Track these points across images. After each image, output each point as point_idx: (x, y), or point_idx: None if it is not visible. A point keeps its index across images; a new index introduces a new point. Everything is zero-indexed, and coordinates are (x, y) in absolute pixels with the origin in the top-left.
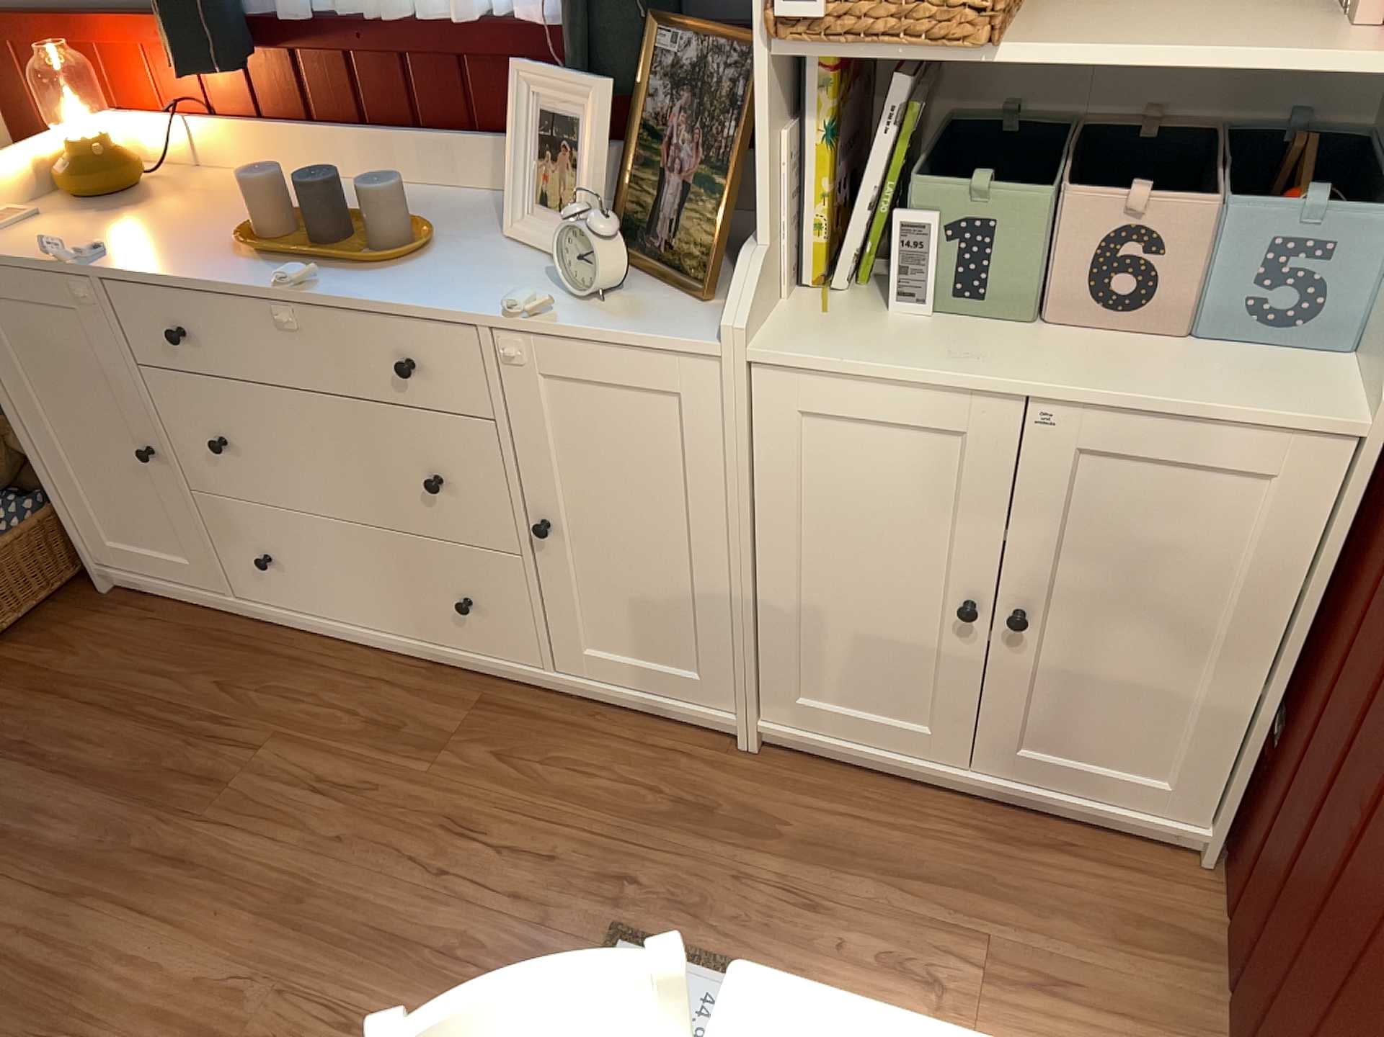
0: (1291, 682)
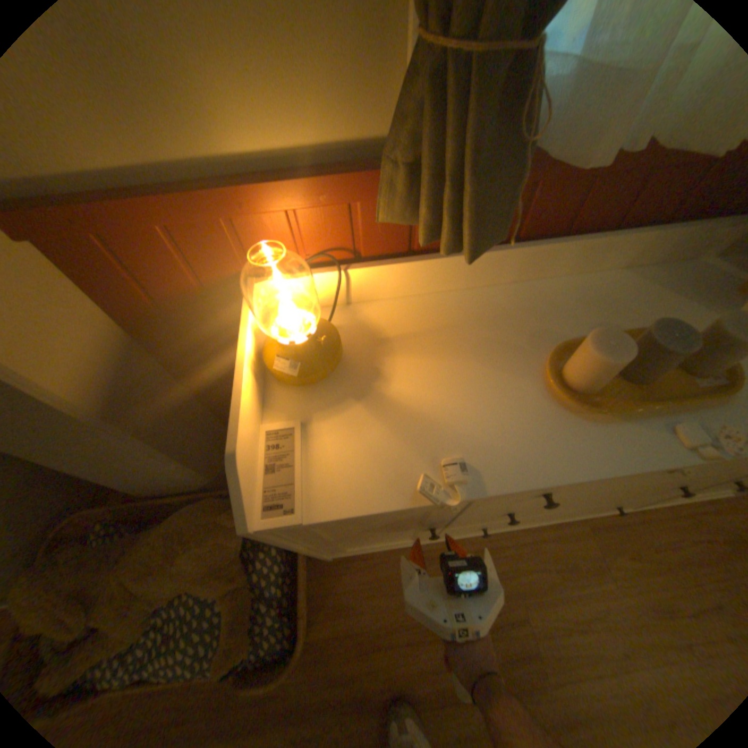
0: None
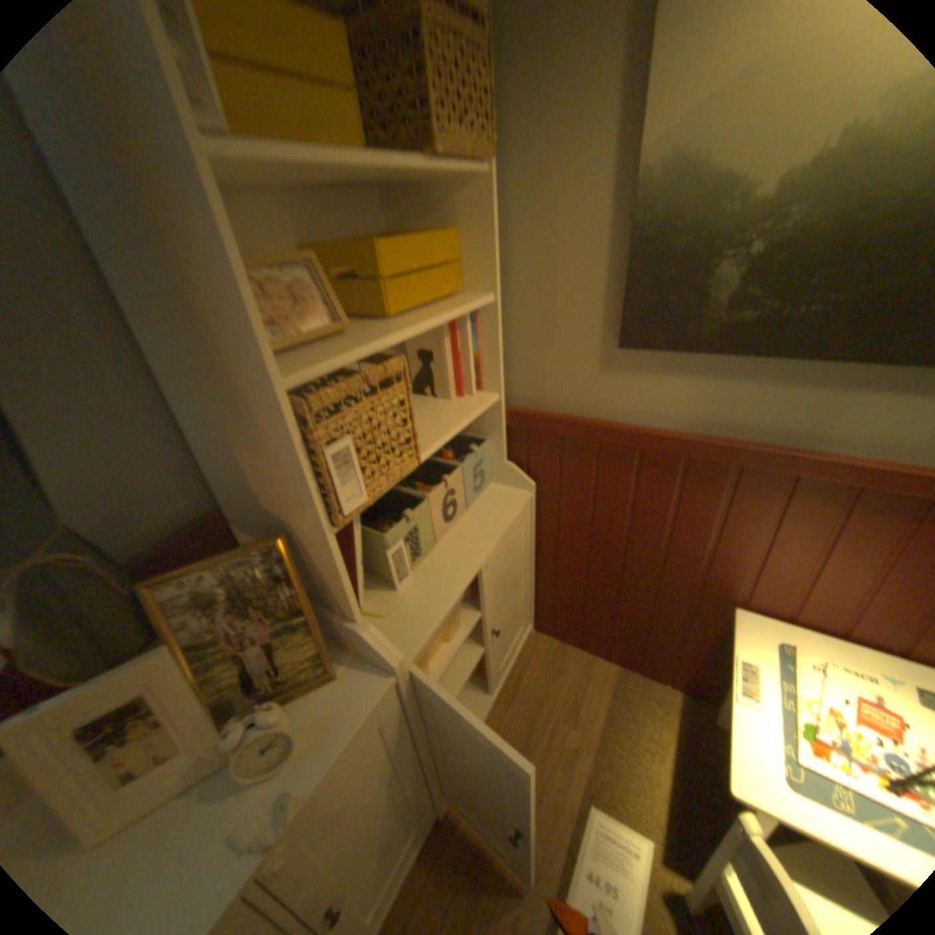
0: (537, 566)
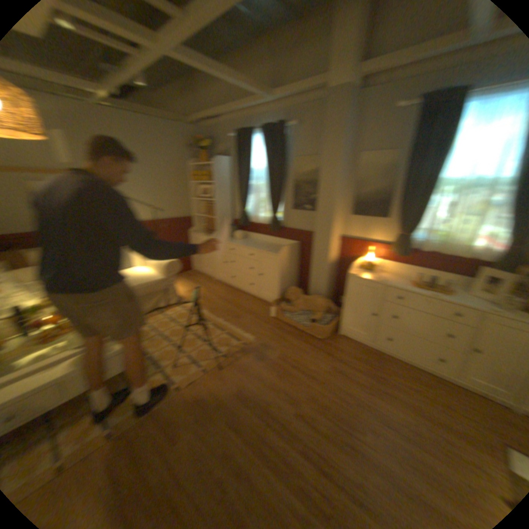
0: None
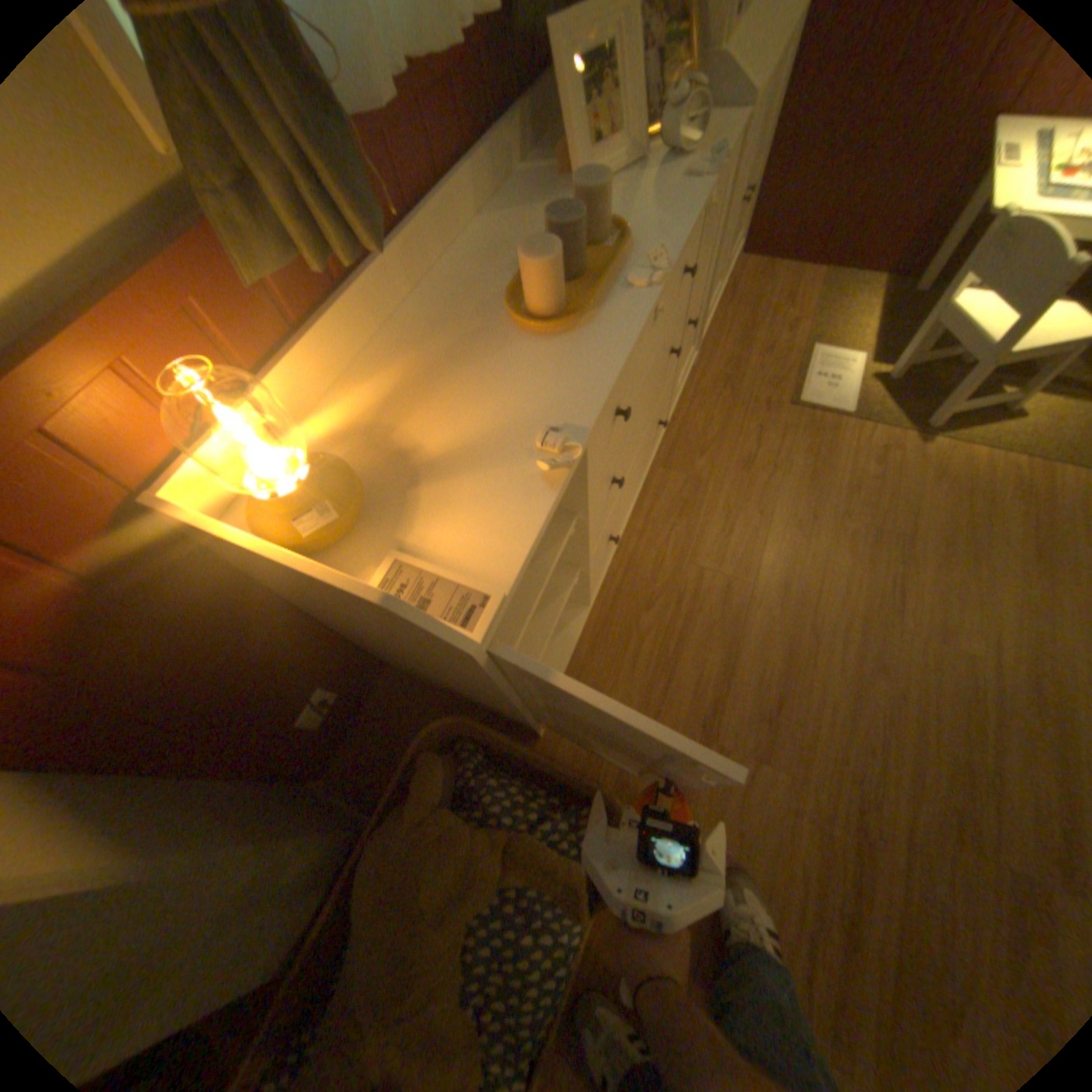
0: (771, 146)
